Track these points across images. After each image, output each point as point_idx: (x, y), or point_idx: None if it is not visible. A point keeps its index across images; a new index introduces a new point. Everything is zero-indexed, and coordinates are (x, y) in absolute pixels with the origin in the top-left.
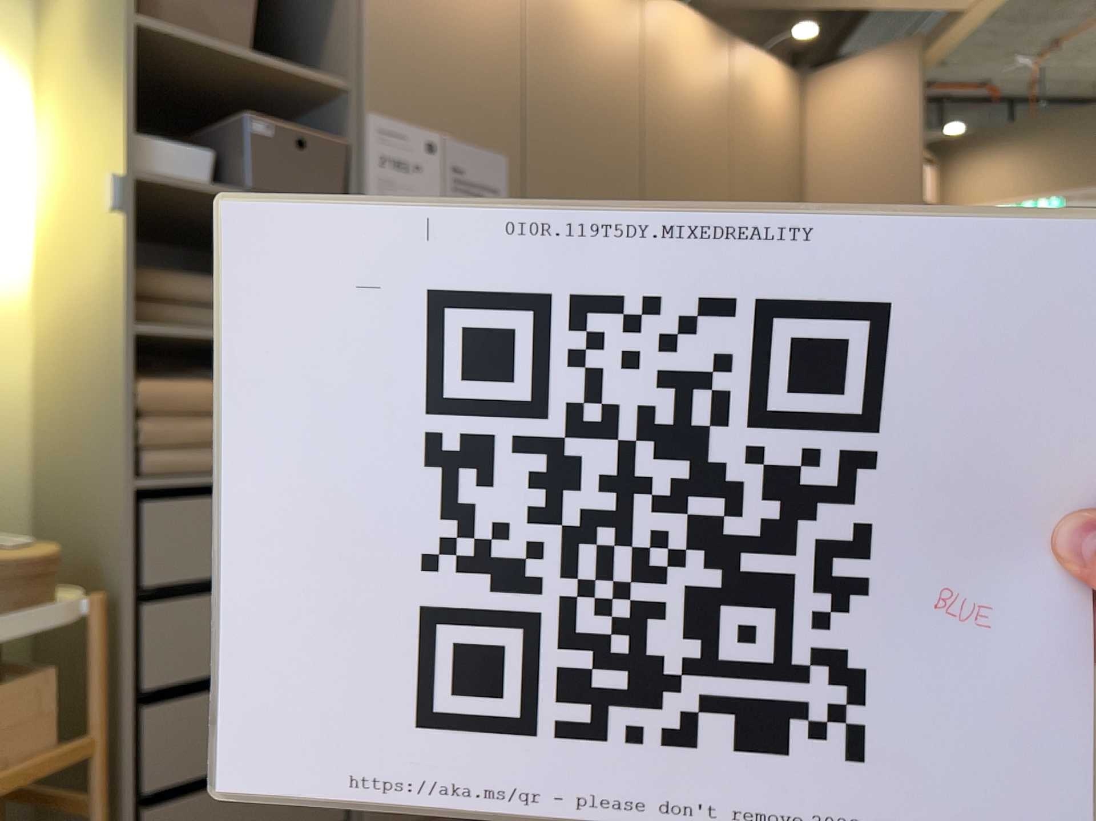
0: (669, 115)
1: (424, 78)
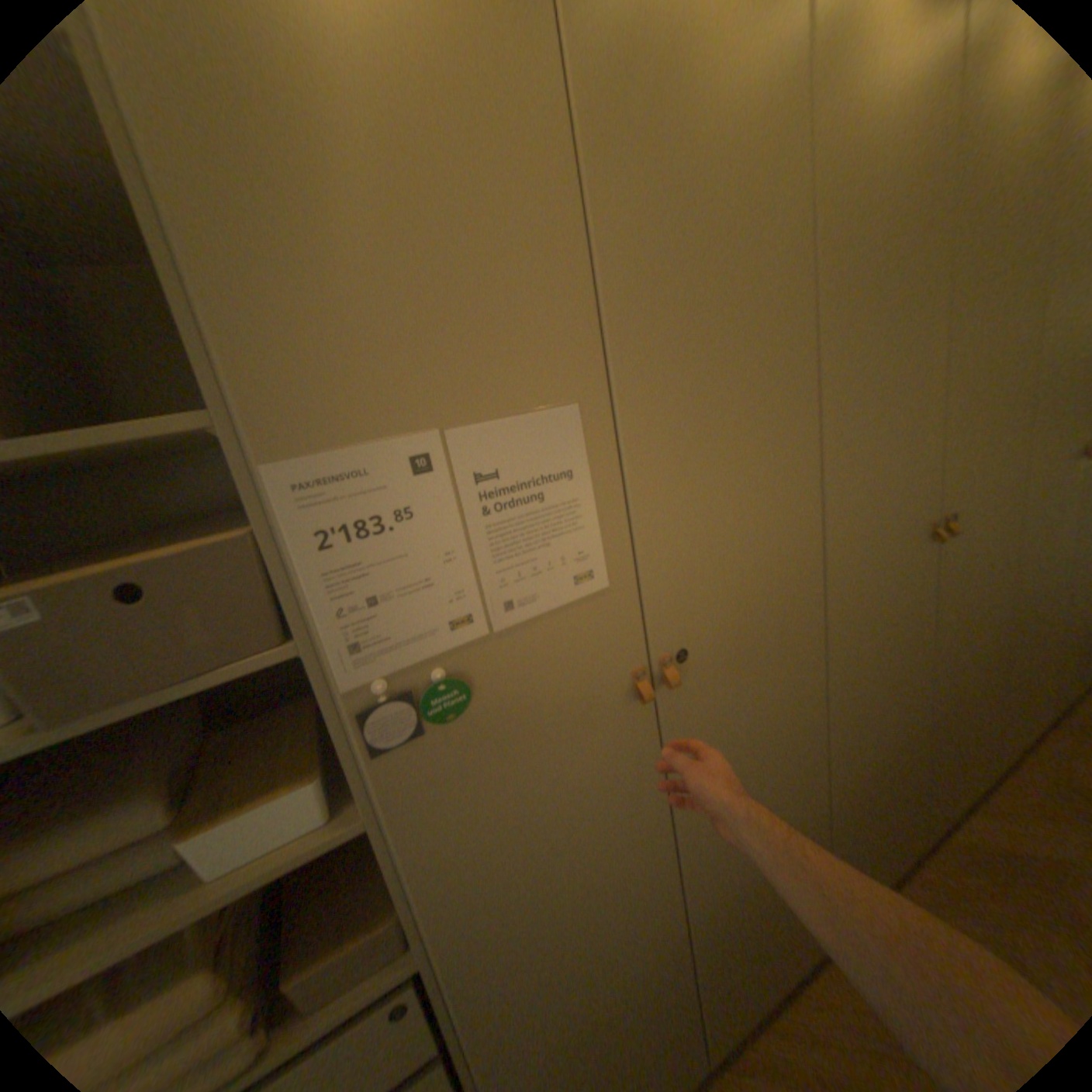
0: (853, 195)
1: (372, 333)
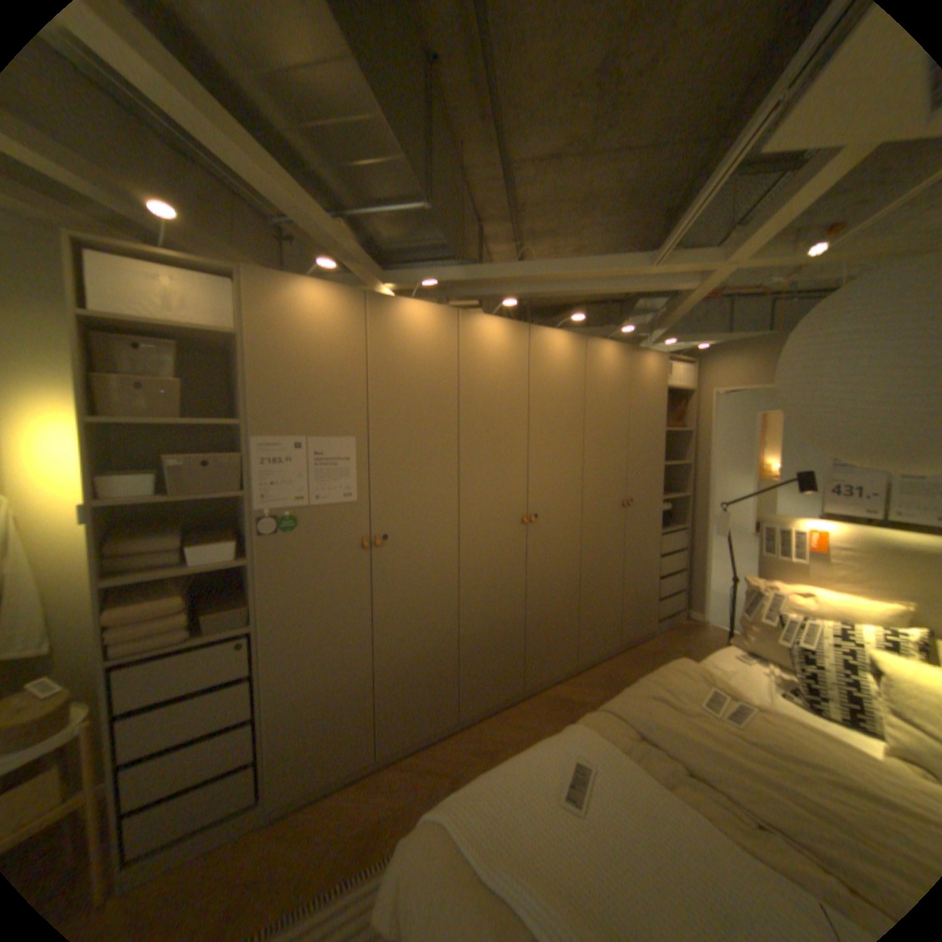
0: (477, 387)
1: (292, 408)
